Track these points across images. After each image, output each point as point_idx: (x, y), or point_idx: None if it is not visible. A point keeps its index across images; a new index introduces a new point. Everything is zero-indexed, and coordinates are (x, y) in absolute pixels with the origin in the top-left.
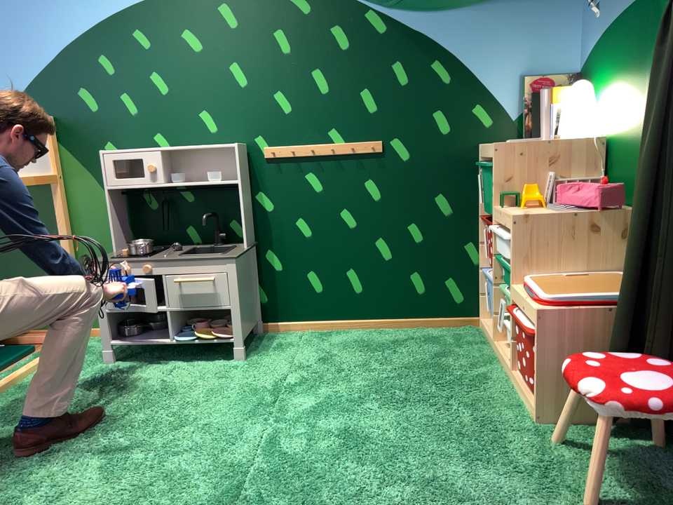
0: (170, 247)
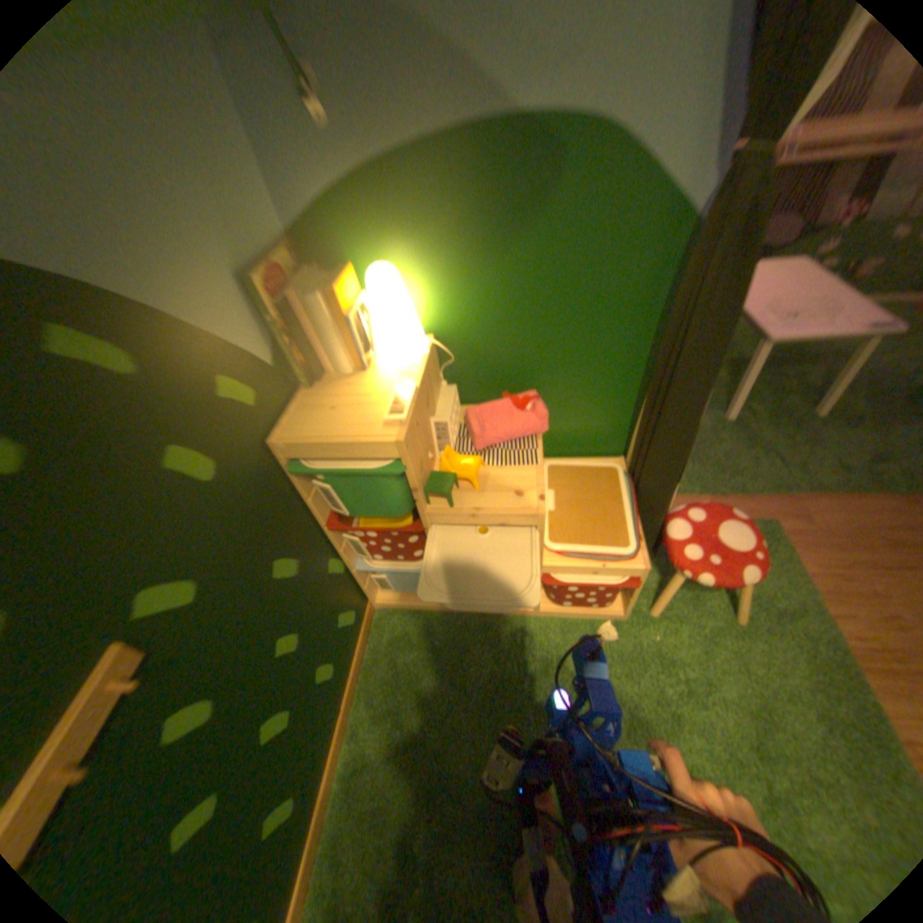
0: None
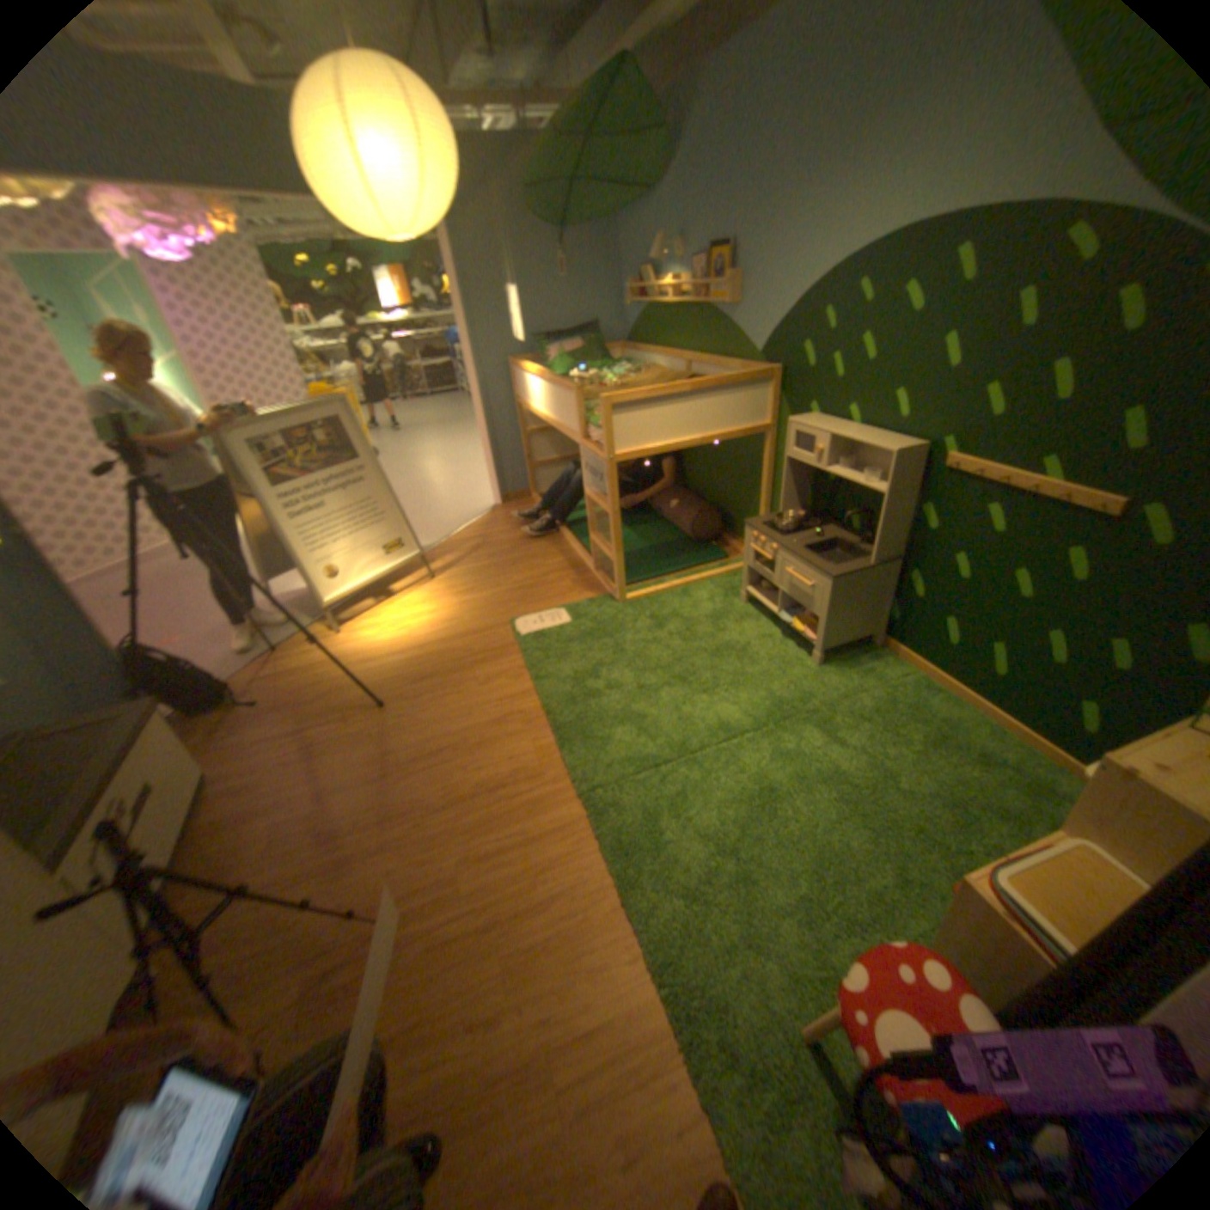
0: (827, 527)
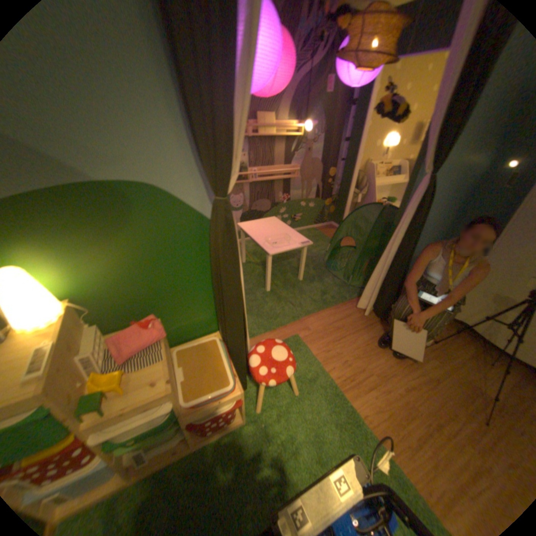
0: None
